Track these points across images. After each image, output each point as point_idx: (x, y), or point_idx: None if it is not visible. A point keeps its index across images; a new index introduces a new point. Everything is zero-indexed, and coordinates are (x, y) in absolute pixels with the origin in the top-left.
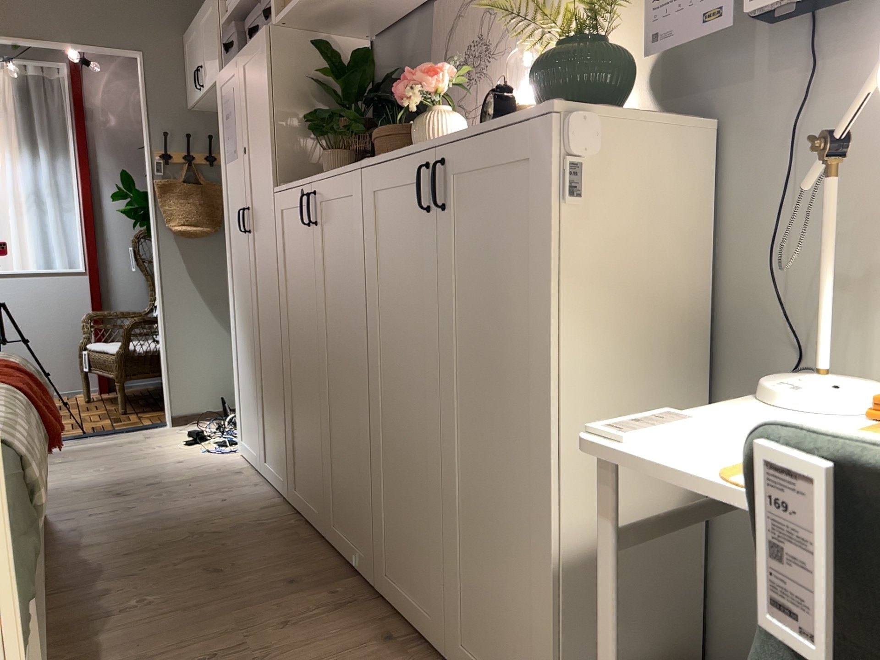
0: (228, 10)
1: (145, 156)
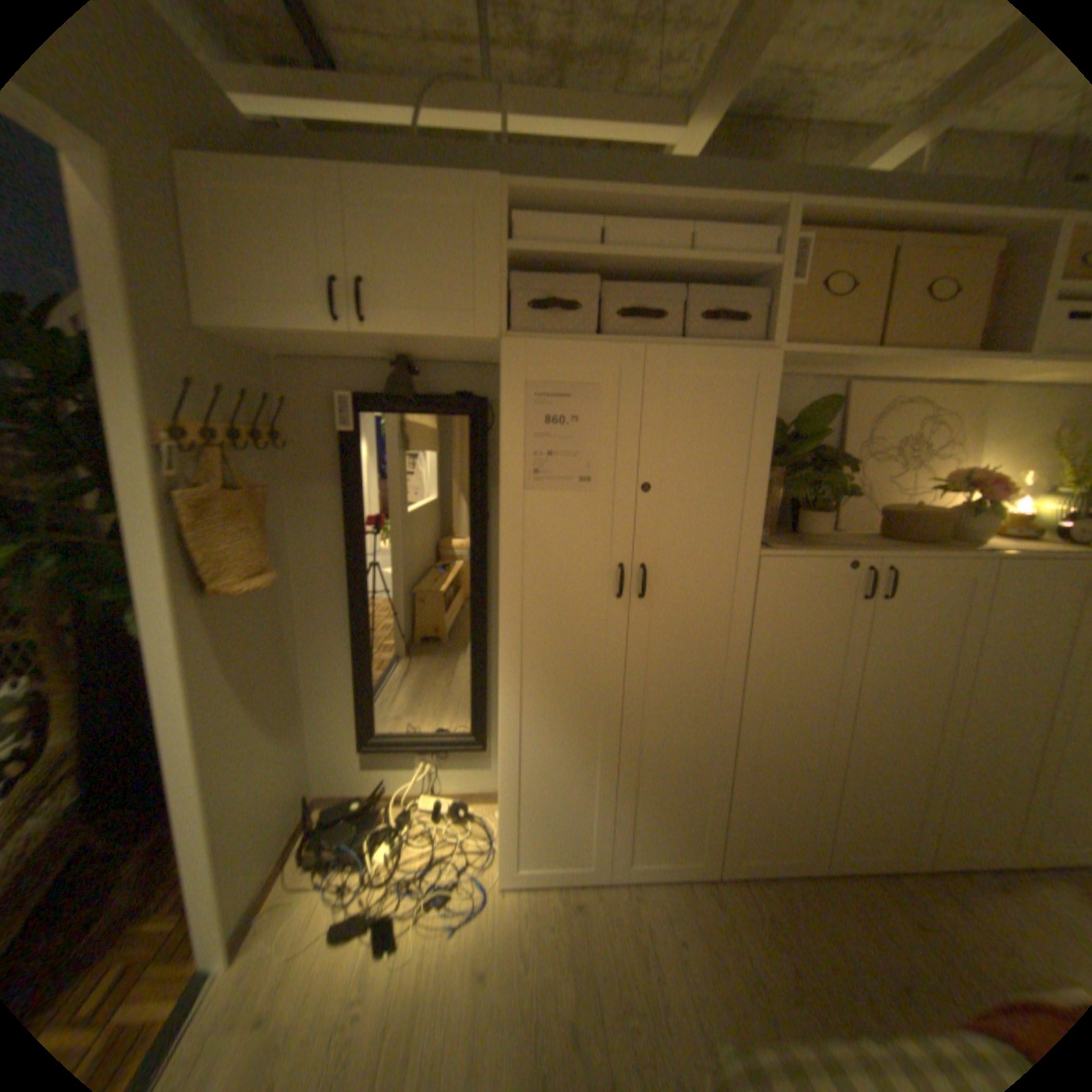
0: (516, 231)
1: (111, 427)
